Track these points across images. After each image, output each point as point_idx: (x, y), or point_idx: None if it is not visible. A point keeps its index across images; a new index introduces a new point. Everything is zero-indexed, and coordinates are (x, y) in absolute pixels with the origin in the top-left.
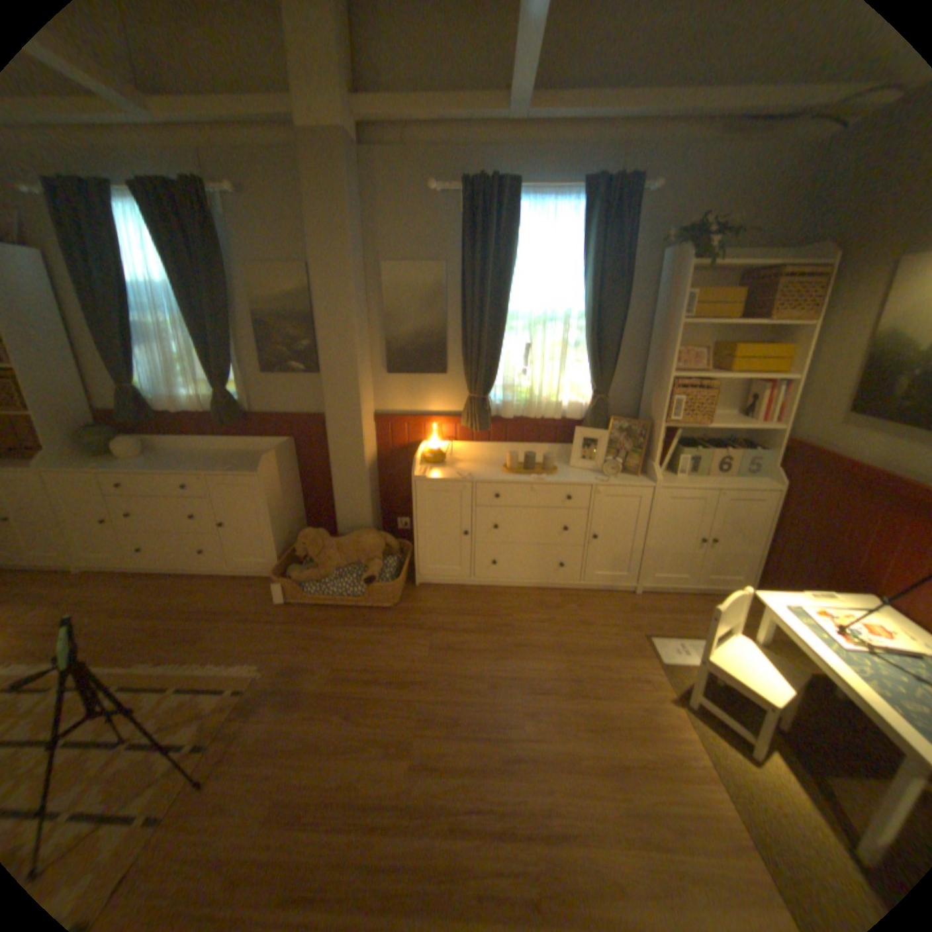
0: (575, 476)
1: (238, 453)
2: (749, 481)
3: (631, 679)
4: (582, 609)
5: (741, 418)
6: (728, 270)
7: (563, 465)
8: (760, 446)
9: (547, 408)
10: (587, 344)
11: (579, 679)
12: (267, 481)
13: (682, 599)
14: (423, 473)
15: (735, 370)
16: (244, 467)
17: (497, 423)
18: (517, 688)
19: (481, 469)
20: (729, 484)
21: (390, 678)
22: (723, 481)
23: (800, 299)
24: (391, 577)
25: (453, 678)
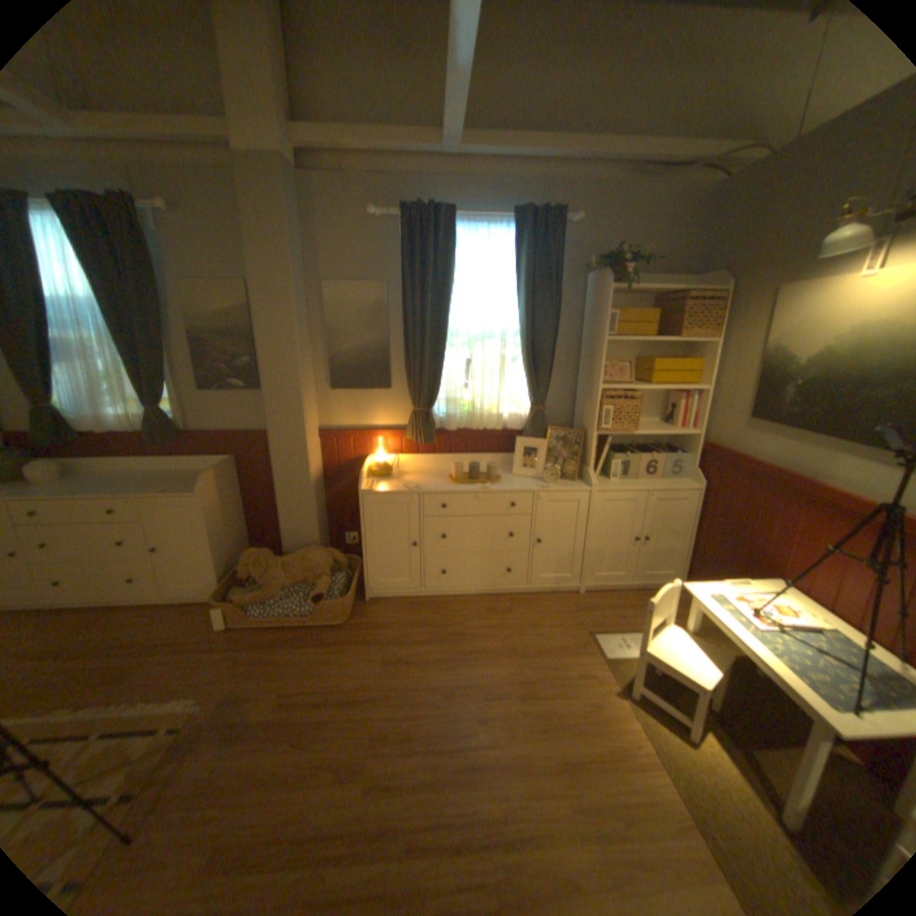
0: (517, 483)
1: (172, 473)
2: (673, 482)
3: (578, 677)
4: (530, 612)
5: (663, 425)
6: (643, 293)
7: (506, 474)
8: (680, 450)
9: (489, 419)
10: (523, 359)
11: (529, 681)
12: (205, 501)
13: (621, 595)
14: (370, 487)
15: (654, 382)
16: (180, 488)
17: (442, 435)
18: (470, 695)
19: (427, 481)
20: (655, 485)
21: (341, 698)
22: (651, 483)
23: (704, 320)
24: (340, 593)
25: (406, 692)
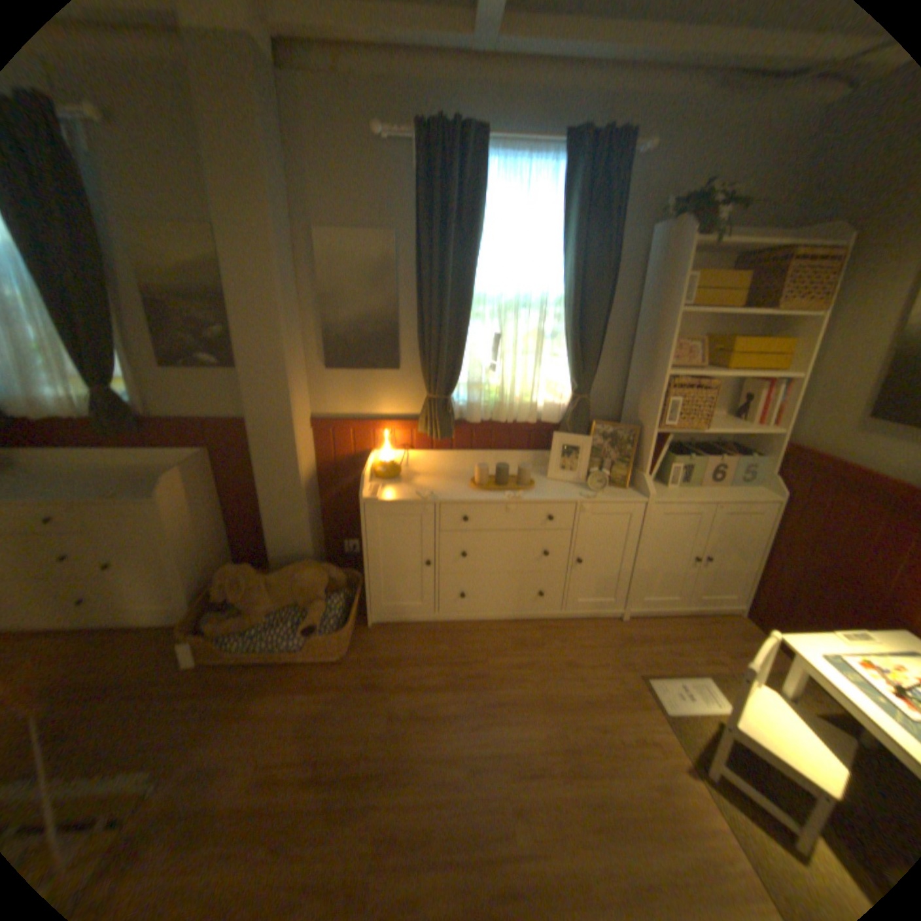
0: (556, 492)
1: (131, 471)
2: (746, 492)
3: (636, 744)
4: (566, 646)
5: (734, 421)
6: (724, 252)
7: (540, 477)
8: (753, 452)
9: (520, 410)
10: (567, 335)
11: (575, 751)
12: (167, 510)
13: (674, 625)
14: (374, 494)
15: (733, 368)
16: (135, 493)
17: (461, 429)
18: (502, 772)
19: (444, 486)
20: (726, 497)
21: (336, 775)
22: (719, 493)
23: (804, 288)
24: (336, 624)
25: (419, 766)
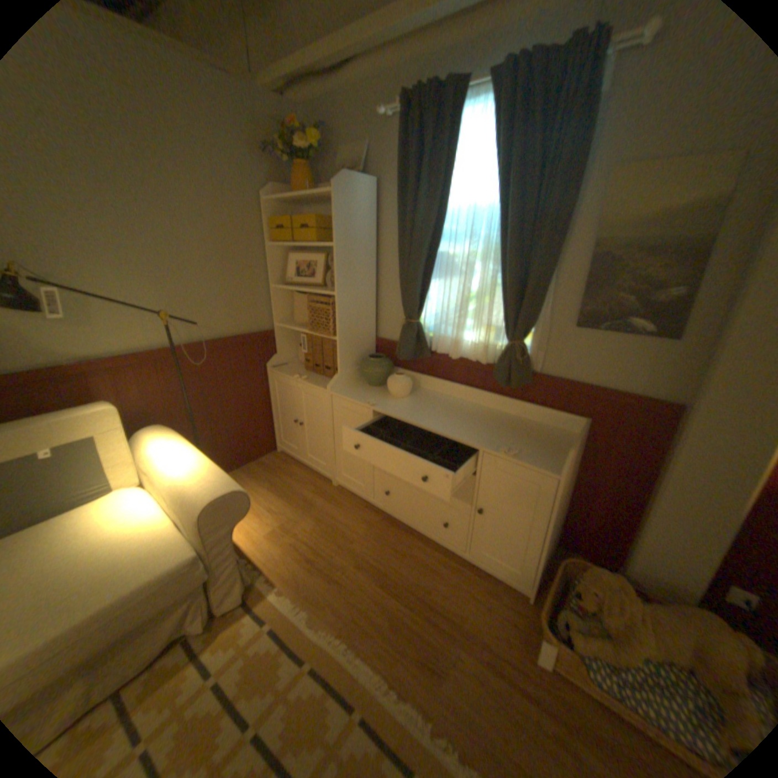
0: None
1: (510, 418)
2: None
3: None
4: None
5: None
6: None
7: None
8: None
9: None
10: None
11: None
12: (565, 486)
13: None
14: None
15: None
16: (533, 455)
17: None
18: None
19: None
20: None
21: None
22: None
23: None
24: None
25: None
